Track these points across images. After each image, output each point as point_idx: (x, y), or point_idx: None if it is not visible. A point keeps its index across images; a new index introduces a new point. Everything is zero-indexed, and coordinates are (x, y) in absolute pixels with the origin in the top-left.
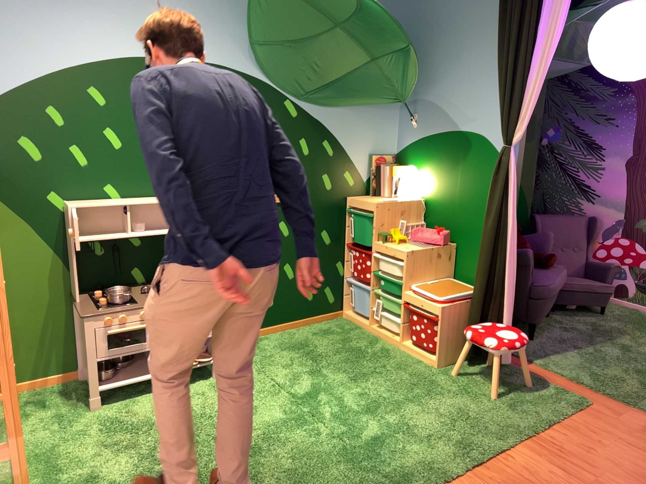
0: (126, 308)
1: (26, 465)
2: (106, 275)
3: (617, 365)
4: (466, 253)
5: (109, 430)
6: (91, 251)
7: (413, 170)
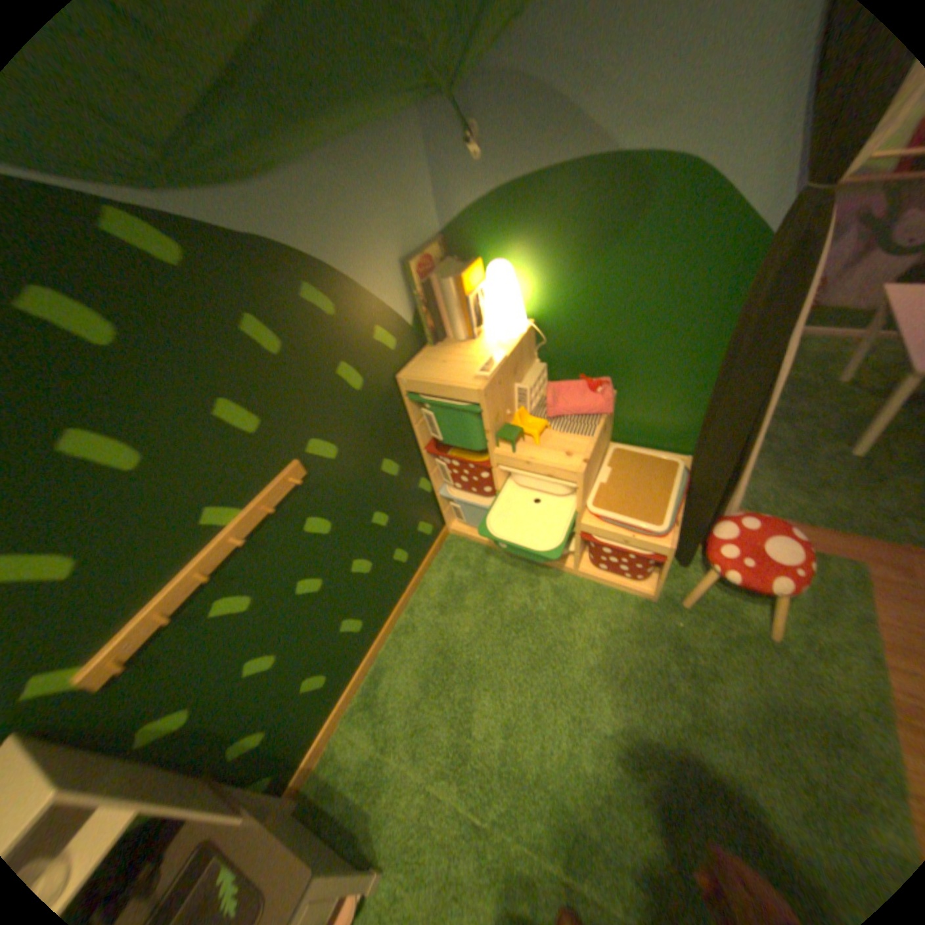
0: None
1: None
2: None
3: (814, 459)
4: (638, 402)
5: None
6: None
7: (507, 273)
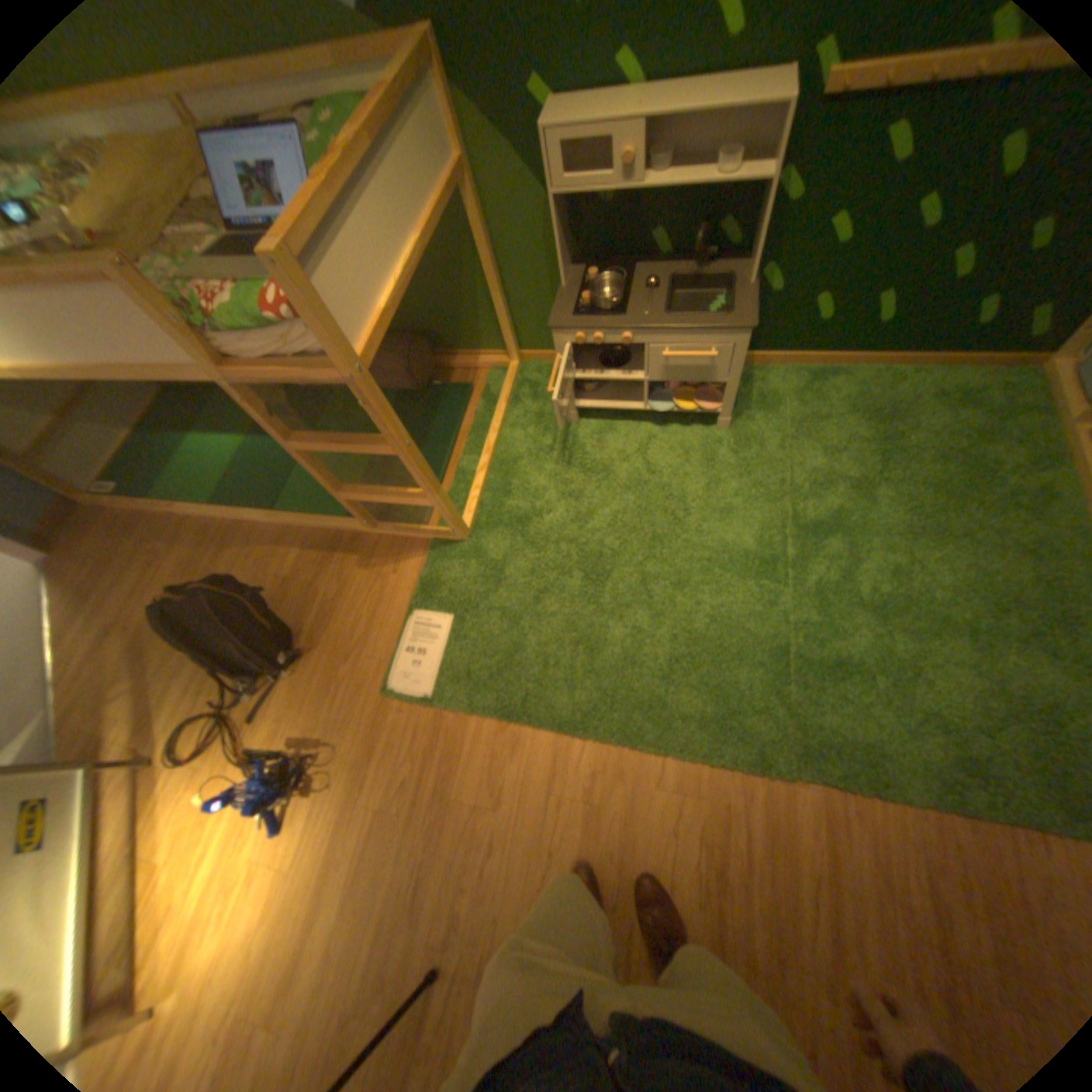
0: (605, 324)
1: (489, 473)
2: (613, 237)
3: None
4: None
5: (568, 461)
6: (590, 200)
7: None
